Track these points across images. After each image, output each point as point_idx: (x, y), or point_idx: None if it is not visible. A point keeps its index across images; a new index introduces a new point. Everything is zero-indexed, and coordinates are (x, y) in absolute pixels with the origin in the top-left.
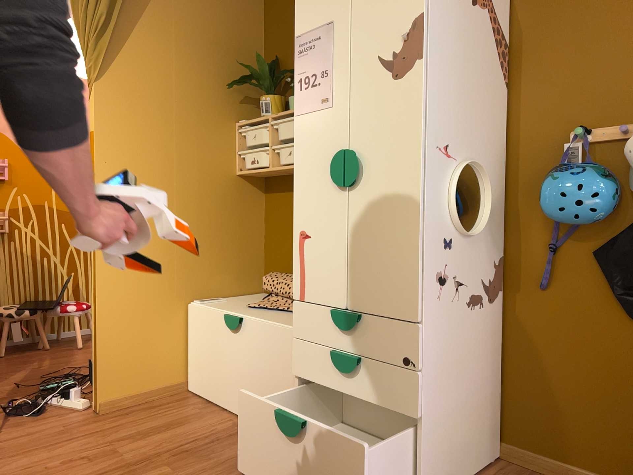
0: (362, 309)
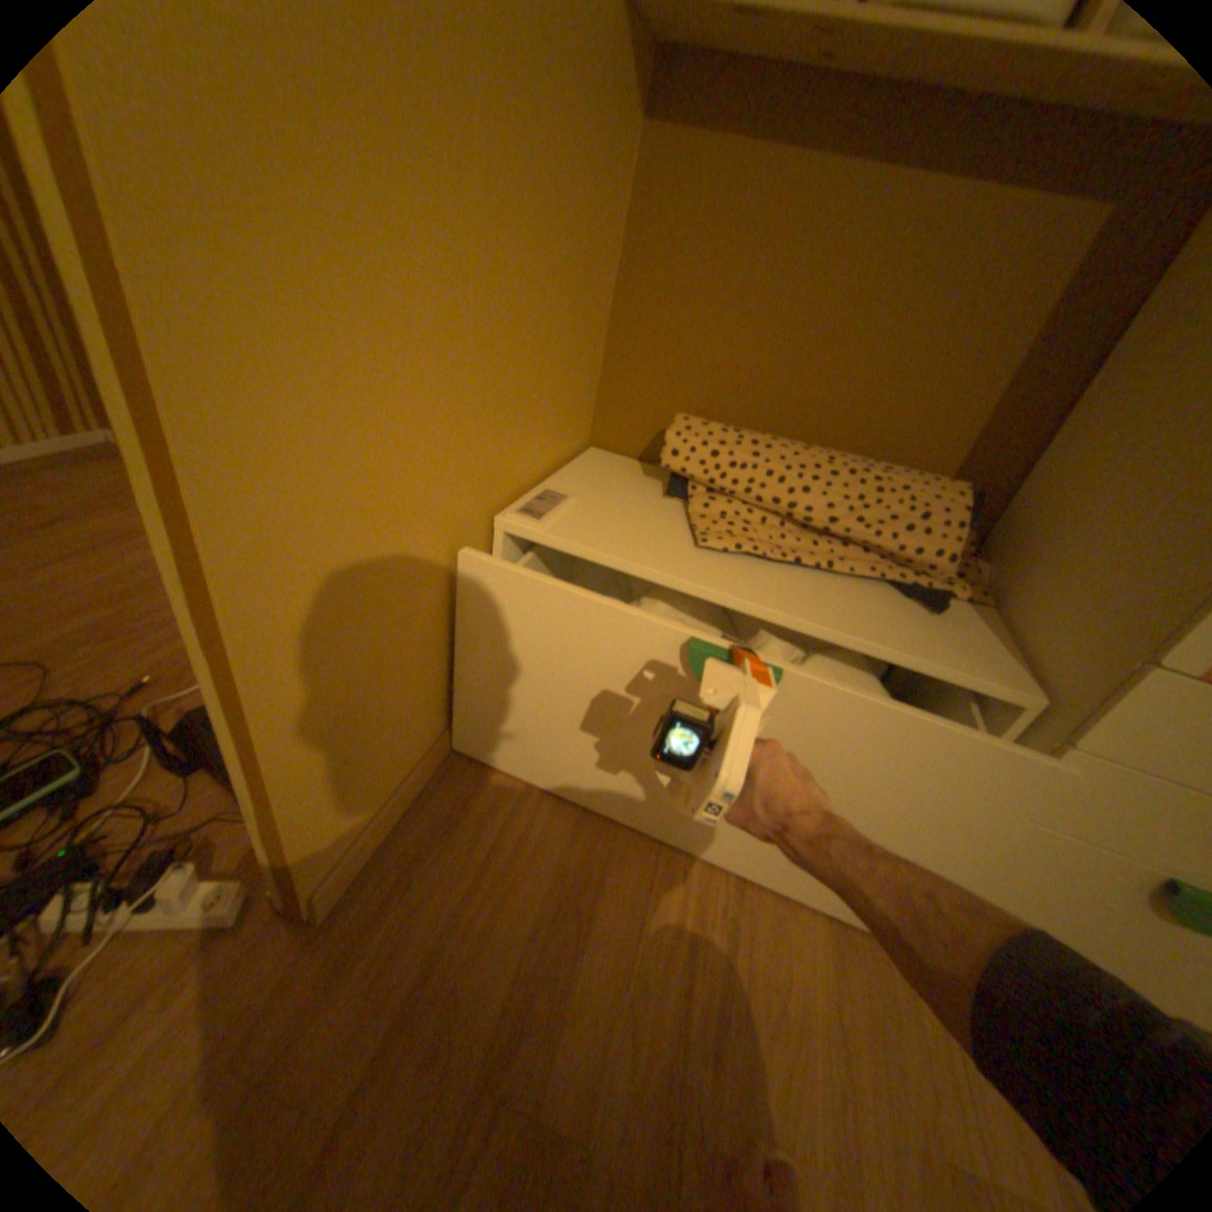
0: None
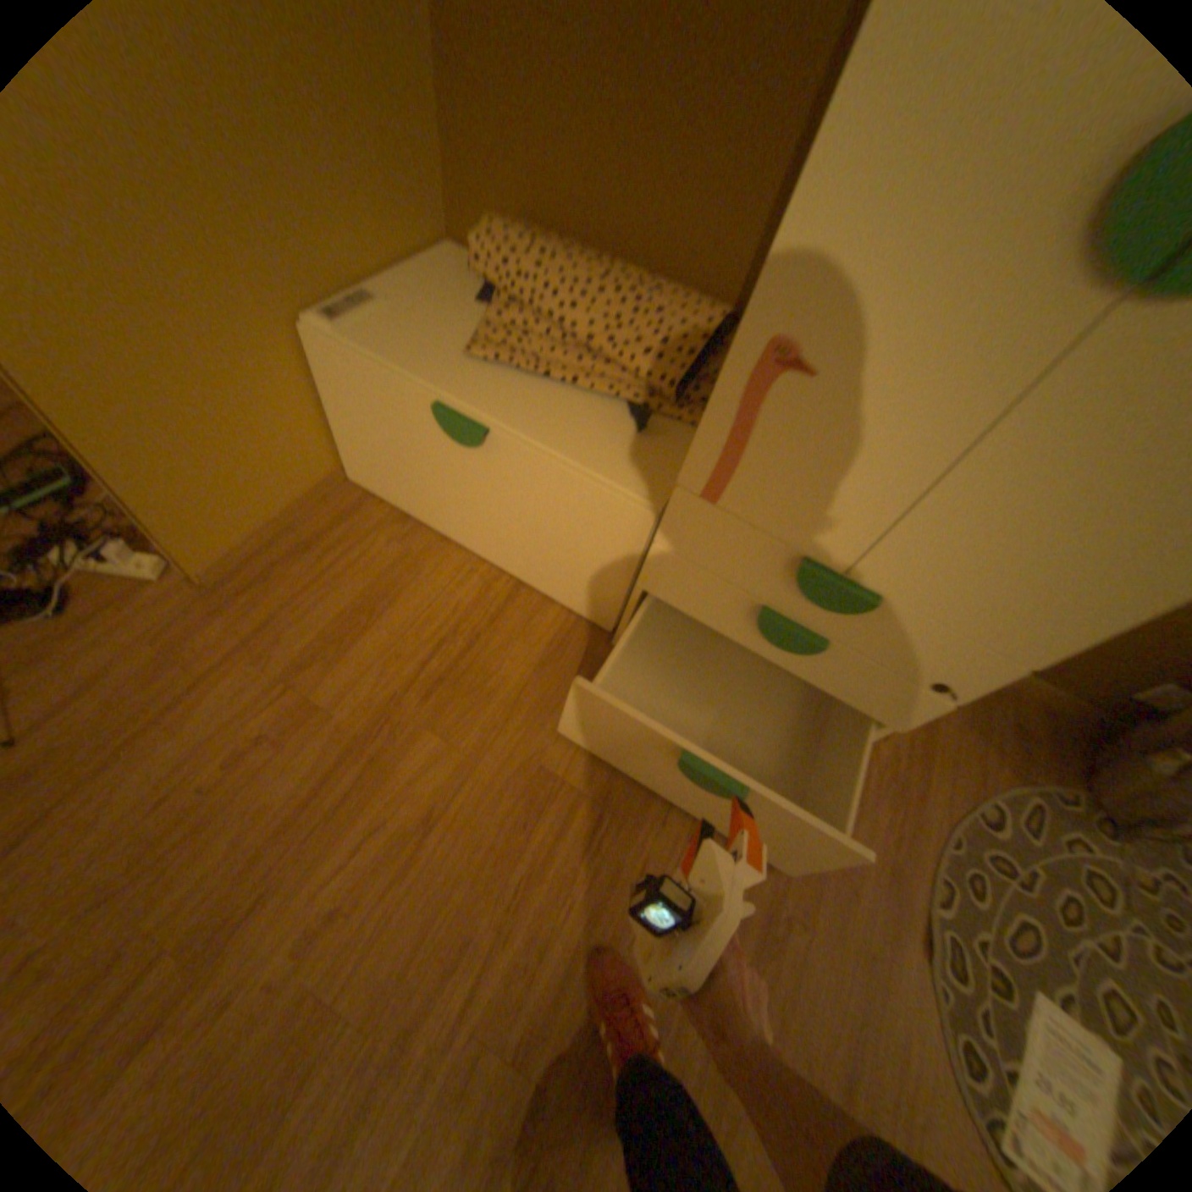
0: (893, 592)
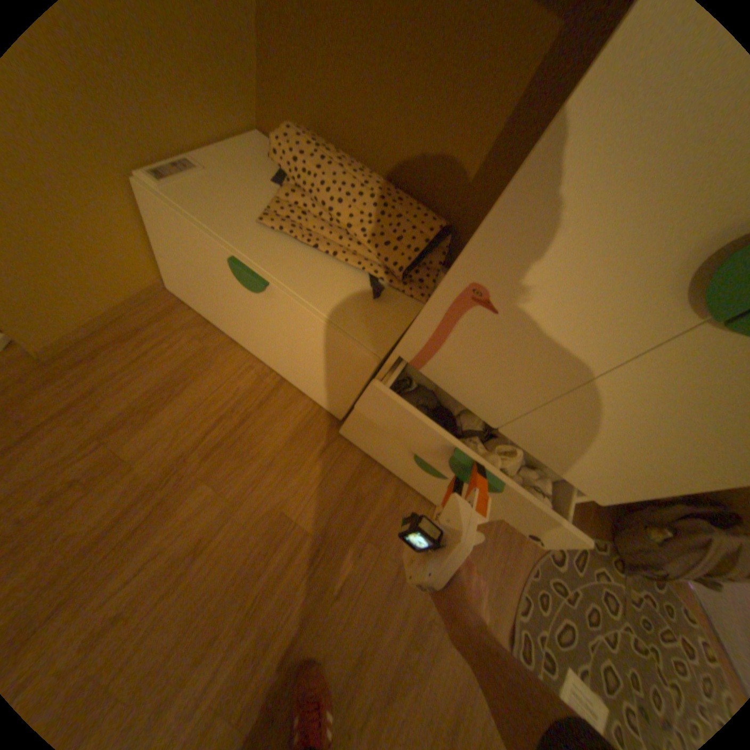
0: (525, 446)
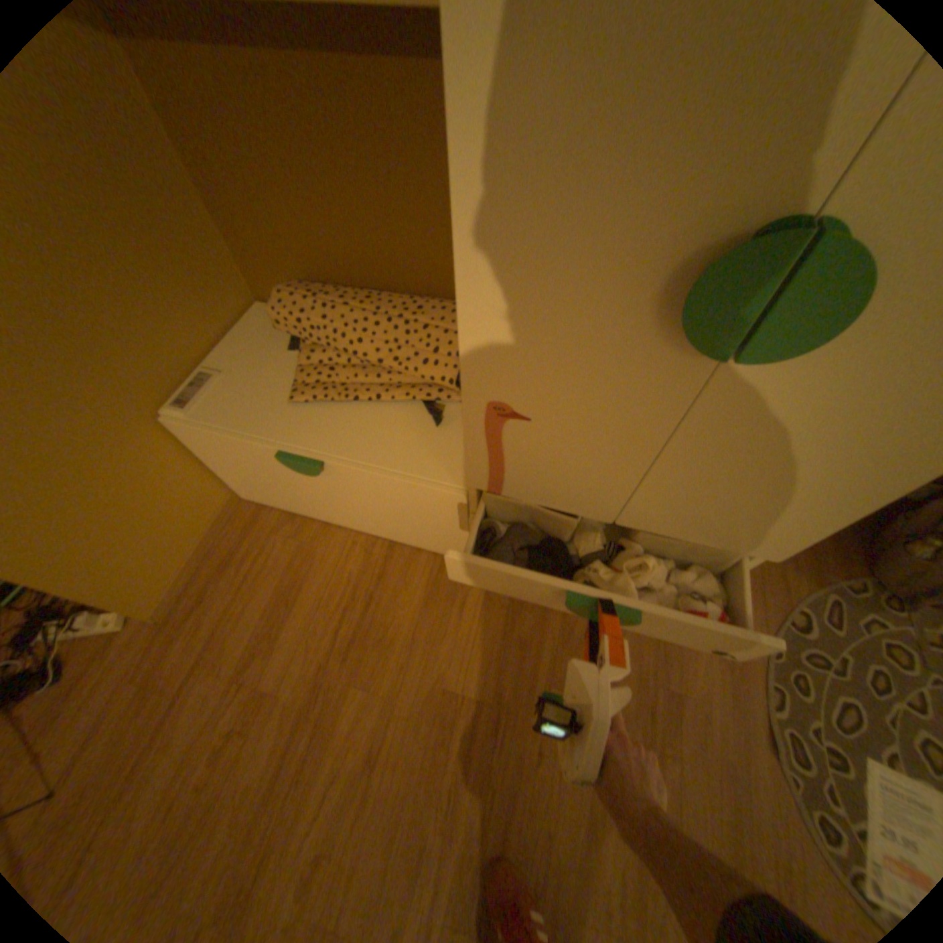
0: (652, 530)
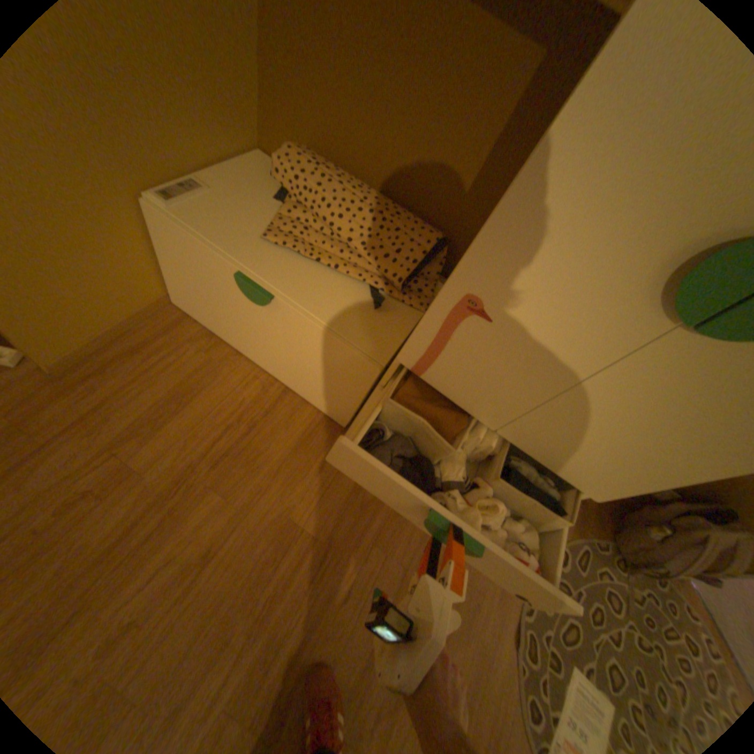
0: (522, 446)
